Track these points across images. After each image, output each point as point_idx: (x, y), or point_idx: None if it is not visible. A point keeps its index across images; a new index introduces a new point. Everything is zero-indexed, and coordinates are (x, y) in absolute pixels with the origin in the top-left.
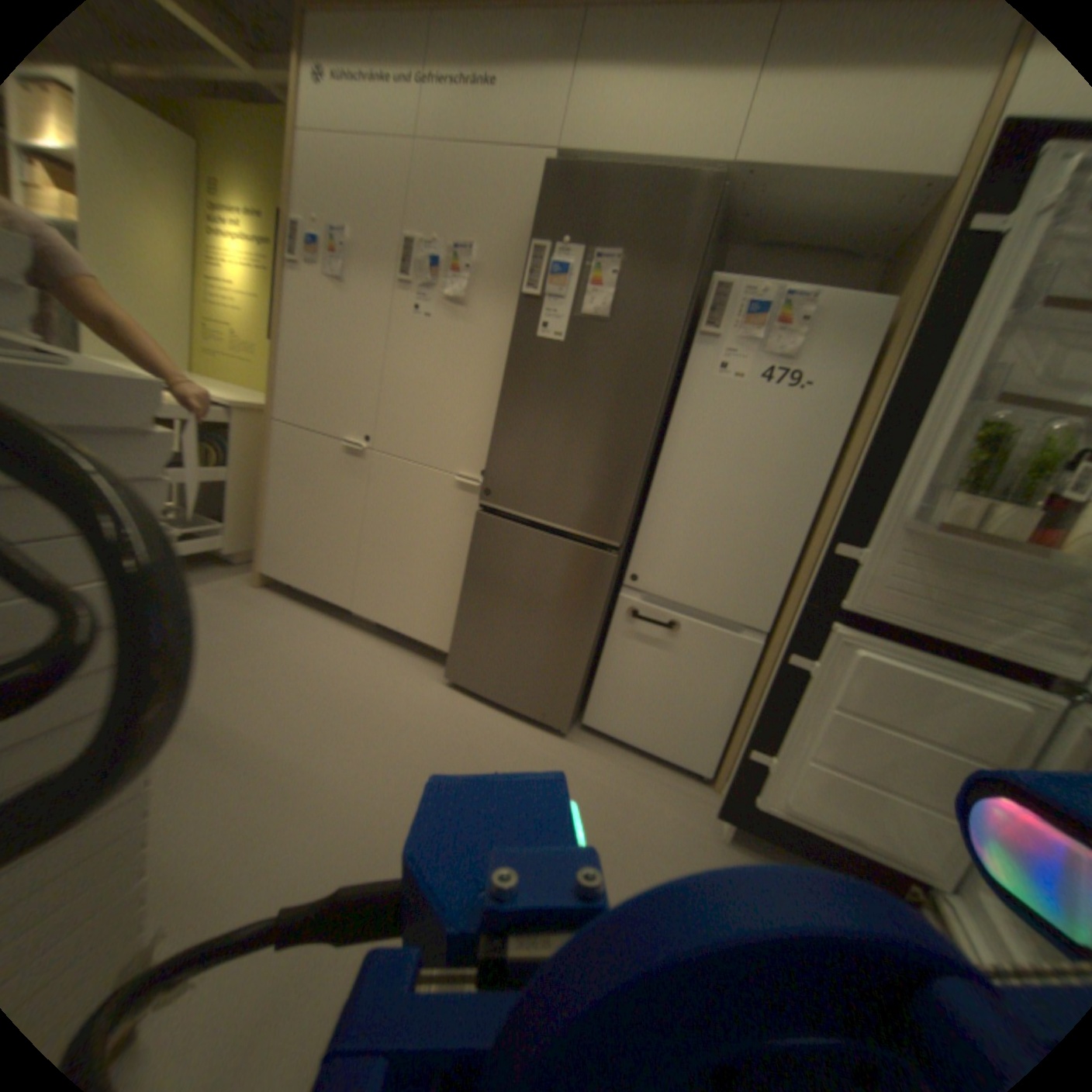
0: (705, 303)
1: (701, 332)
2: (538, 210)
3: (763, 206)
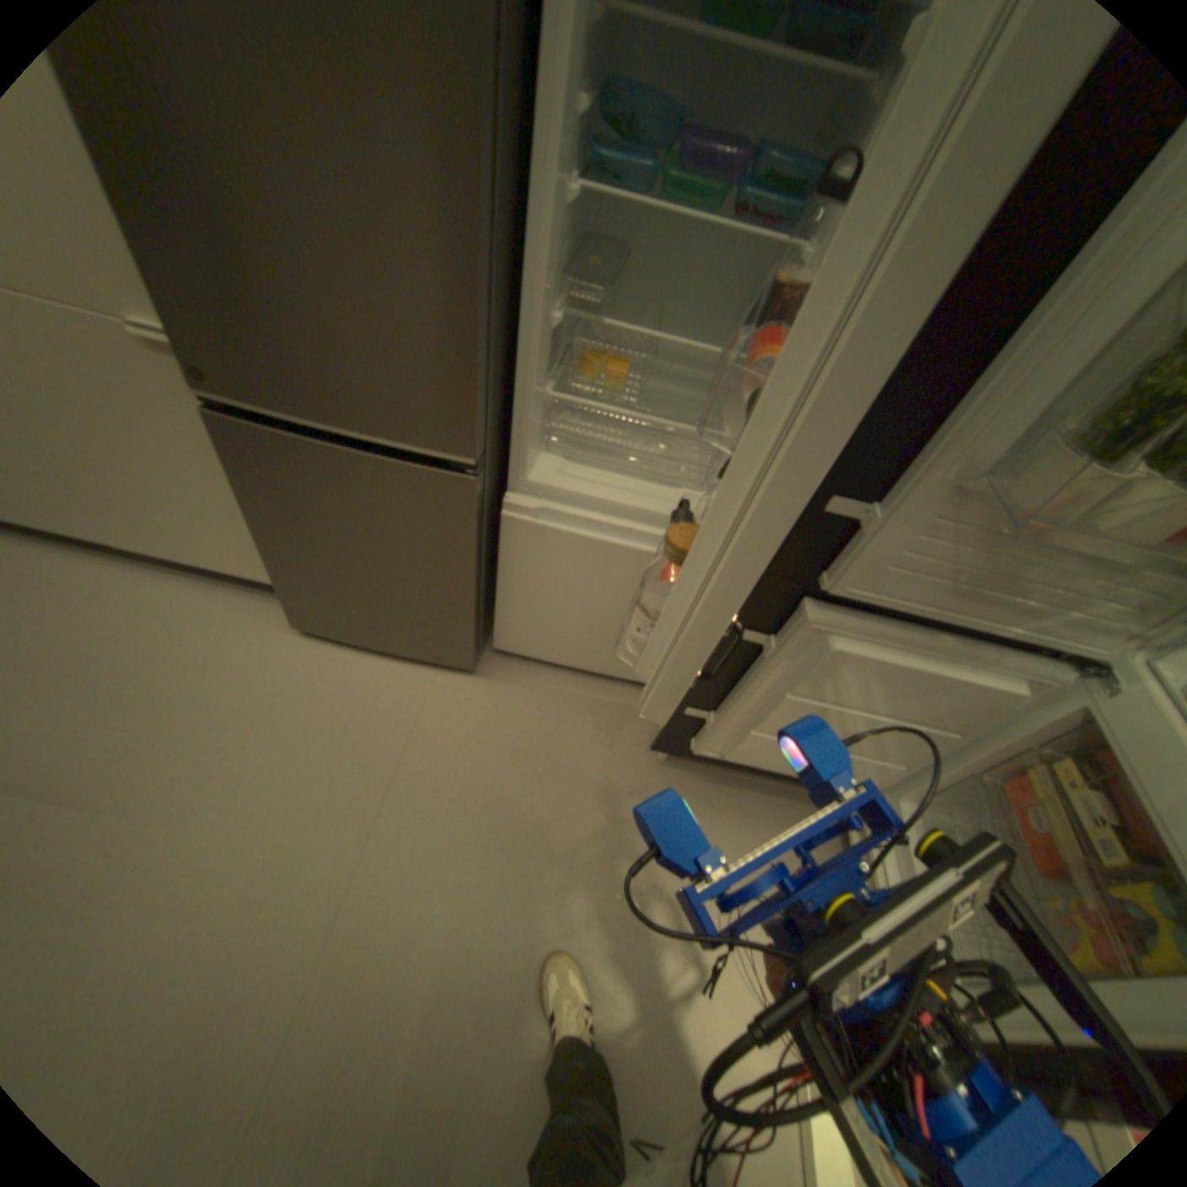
0: None
1: None
2: None
3: None
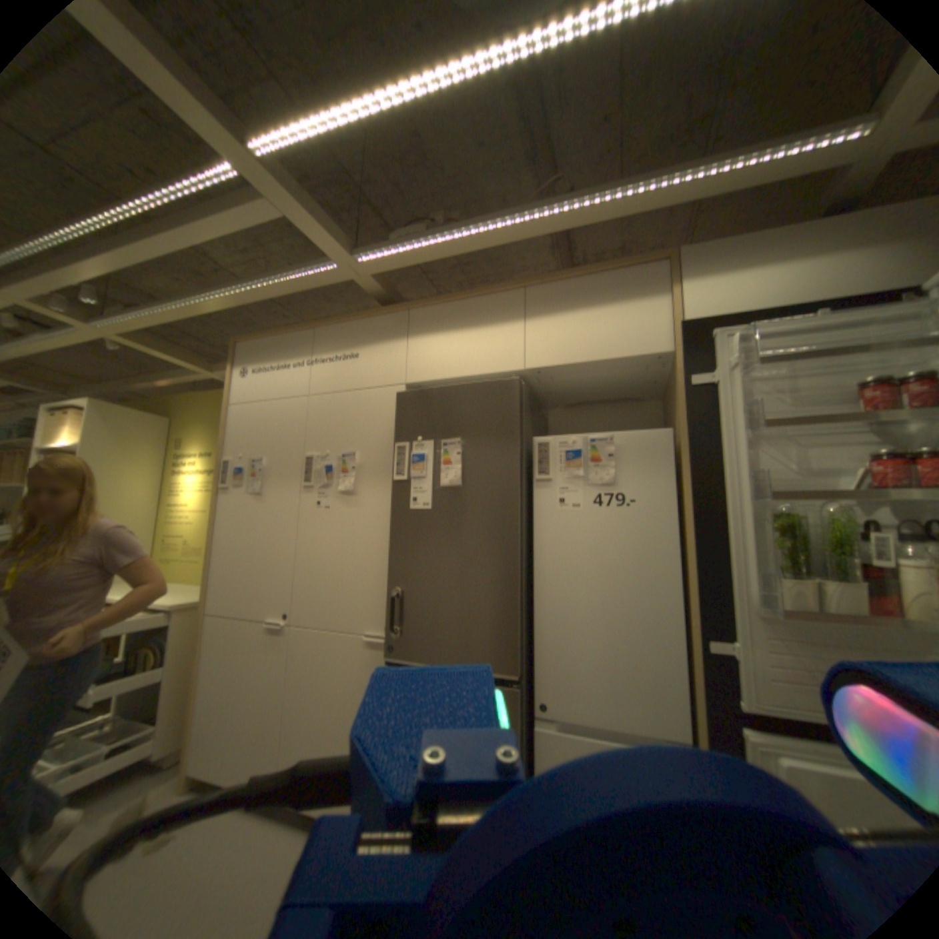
0: (534, 457)
1: (537, 479)
2: (398, 421)
3: (557, 386)
